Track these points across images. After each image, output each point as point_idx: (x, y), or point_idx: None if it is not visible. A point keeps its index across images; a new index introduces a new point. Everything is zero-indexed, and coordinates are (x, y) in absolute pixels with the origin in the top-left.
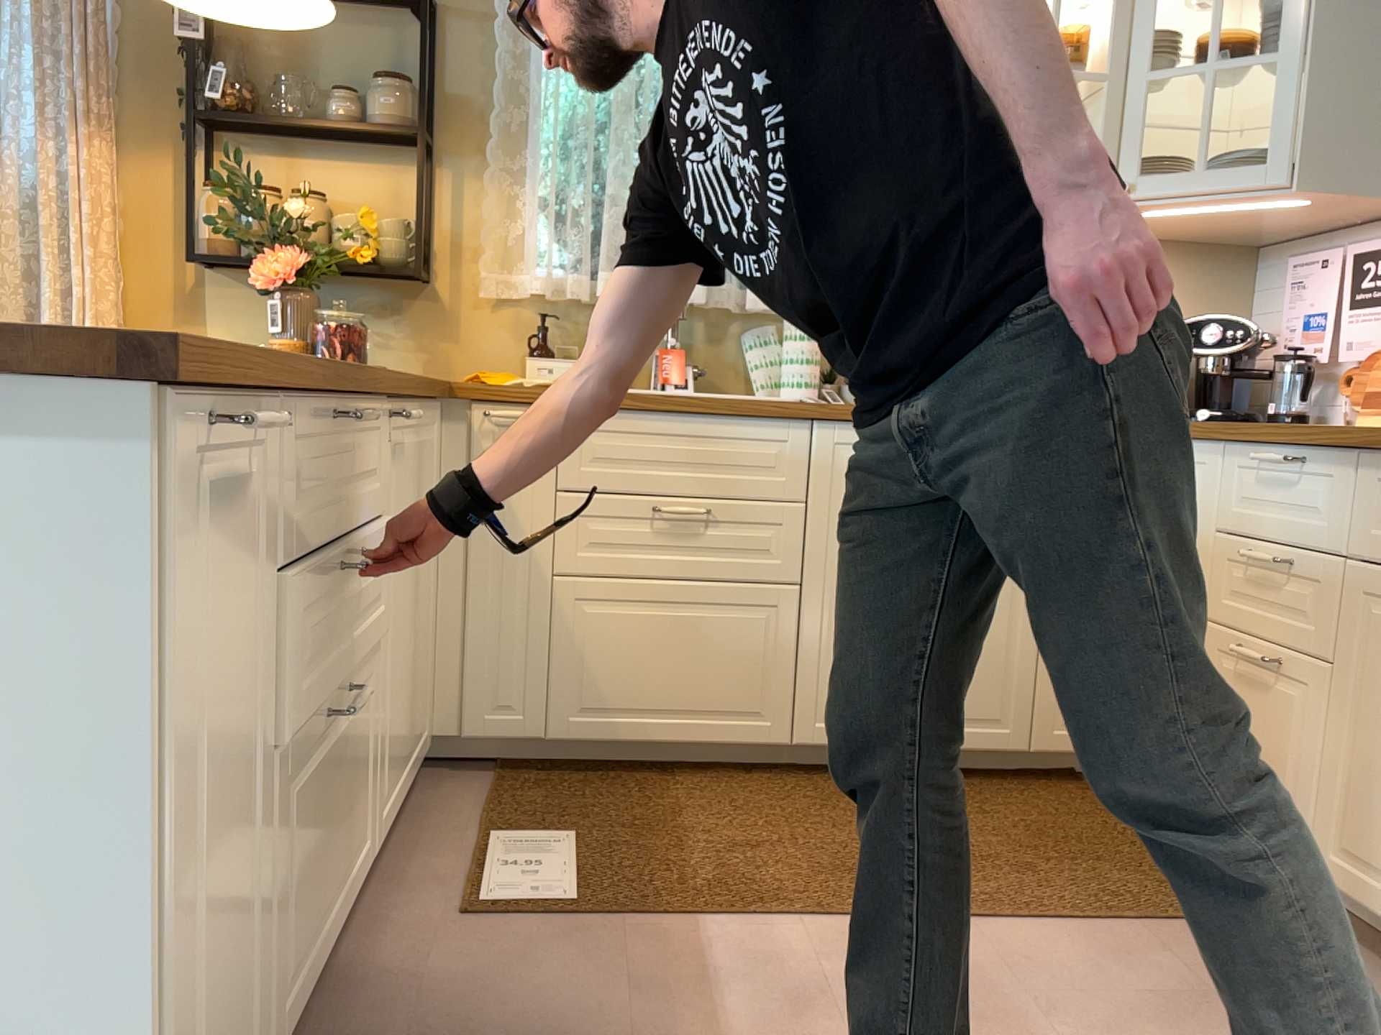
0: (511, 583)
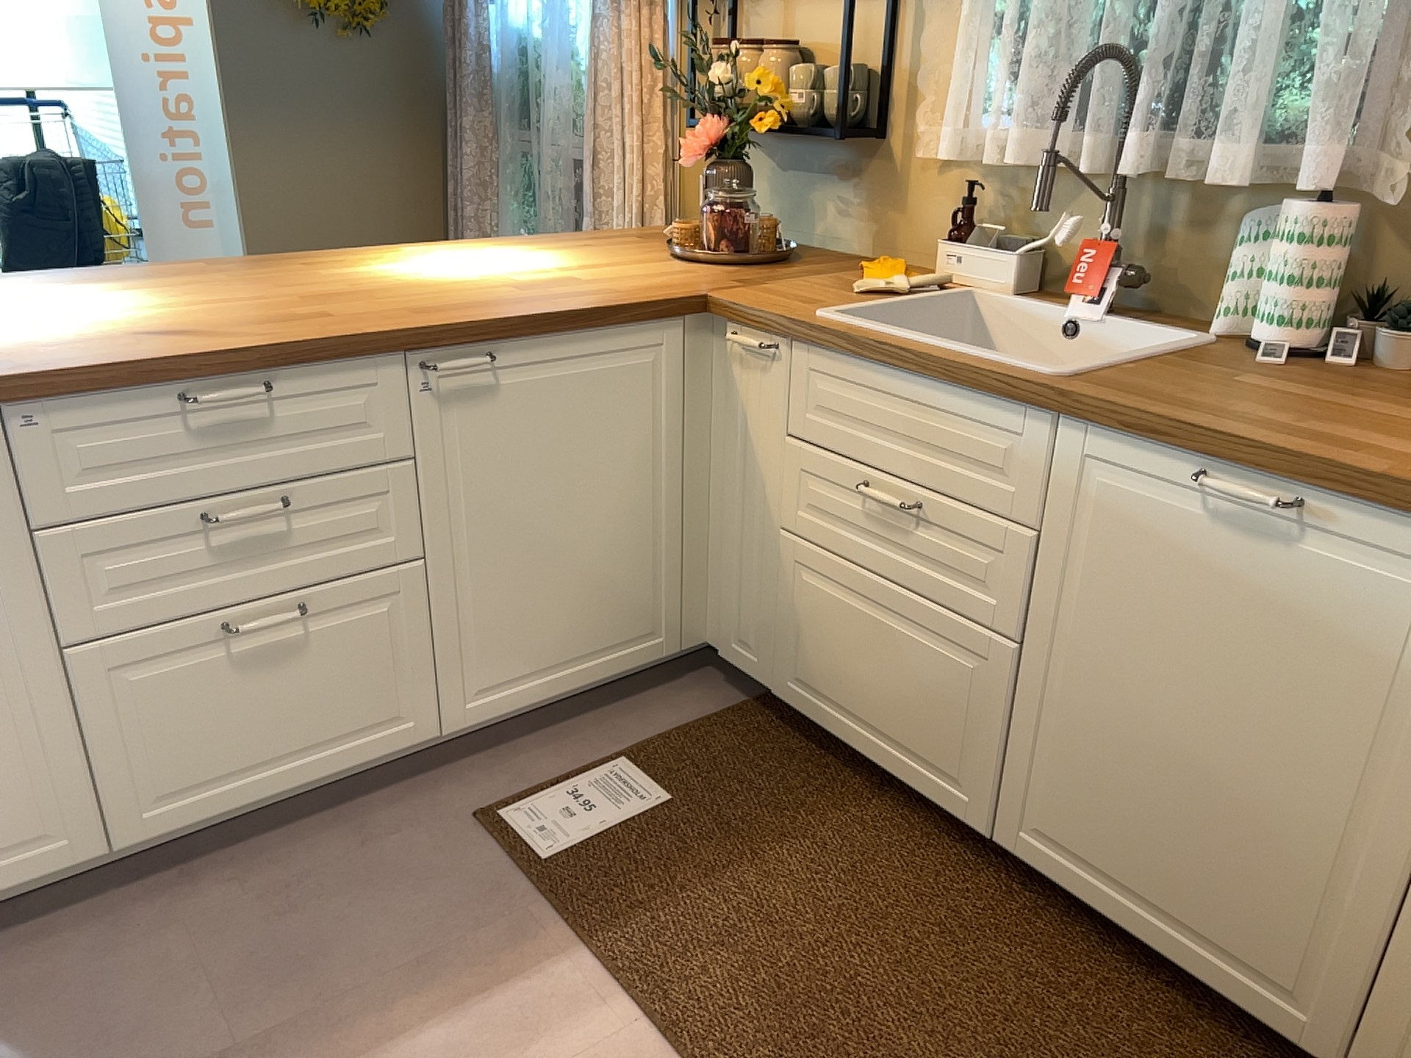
0: (752, 521)
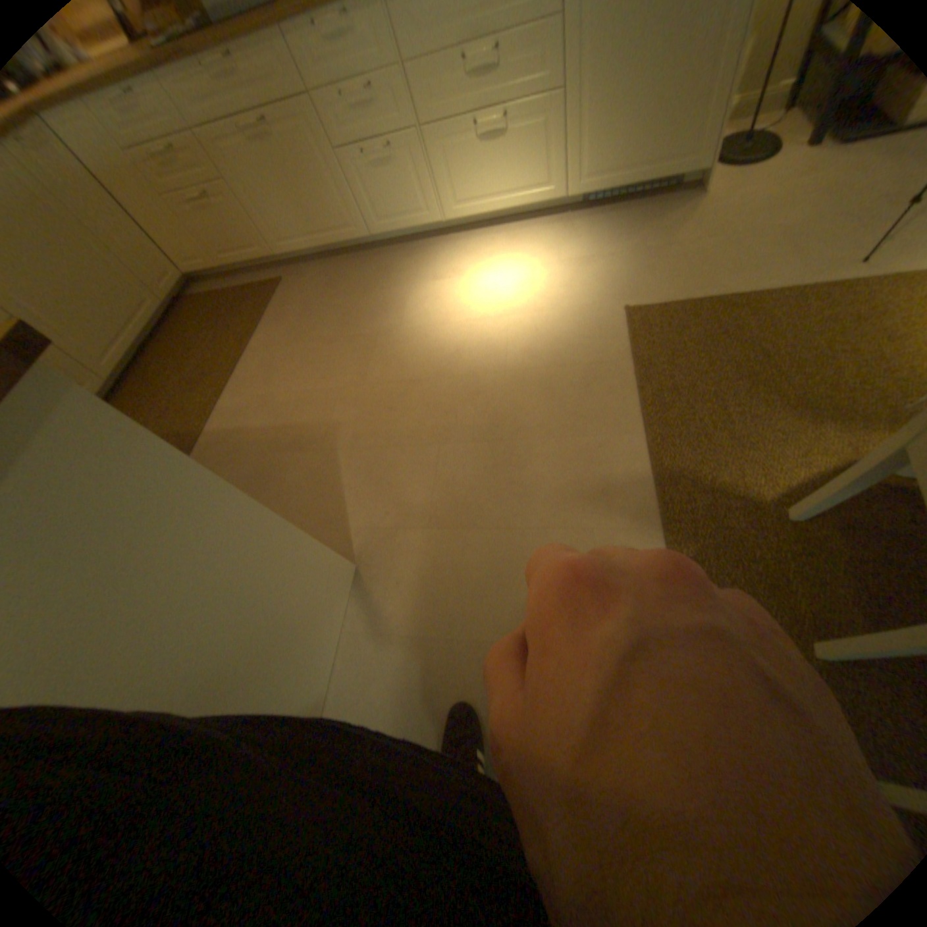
0: None
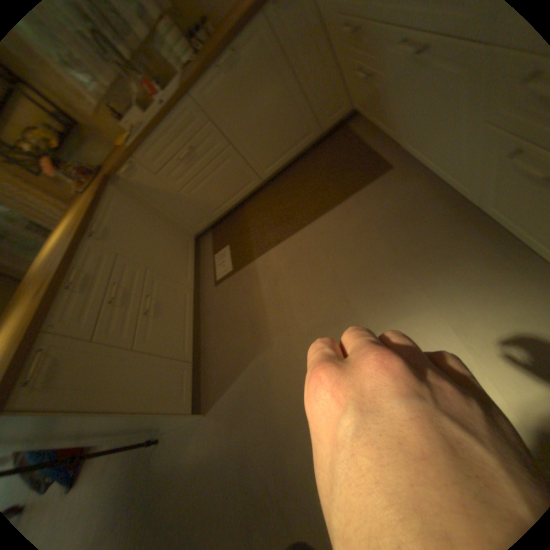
0: (171, 201)
